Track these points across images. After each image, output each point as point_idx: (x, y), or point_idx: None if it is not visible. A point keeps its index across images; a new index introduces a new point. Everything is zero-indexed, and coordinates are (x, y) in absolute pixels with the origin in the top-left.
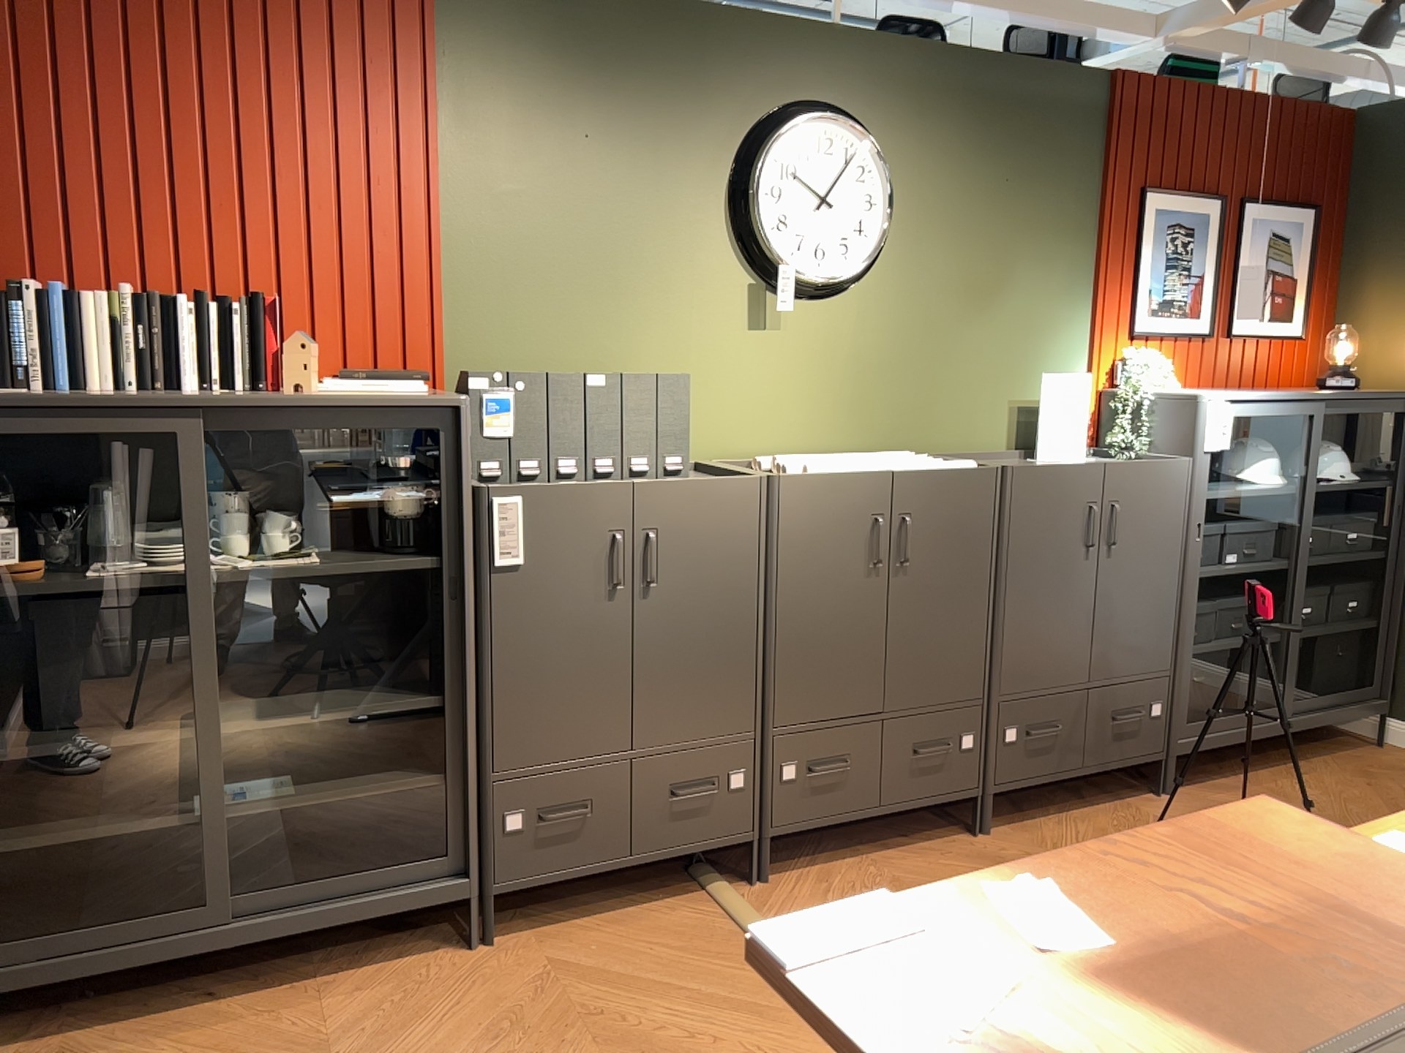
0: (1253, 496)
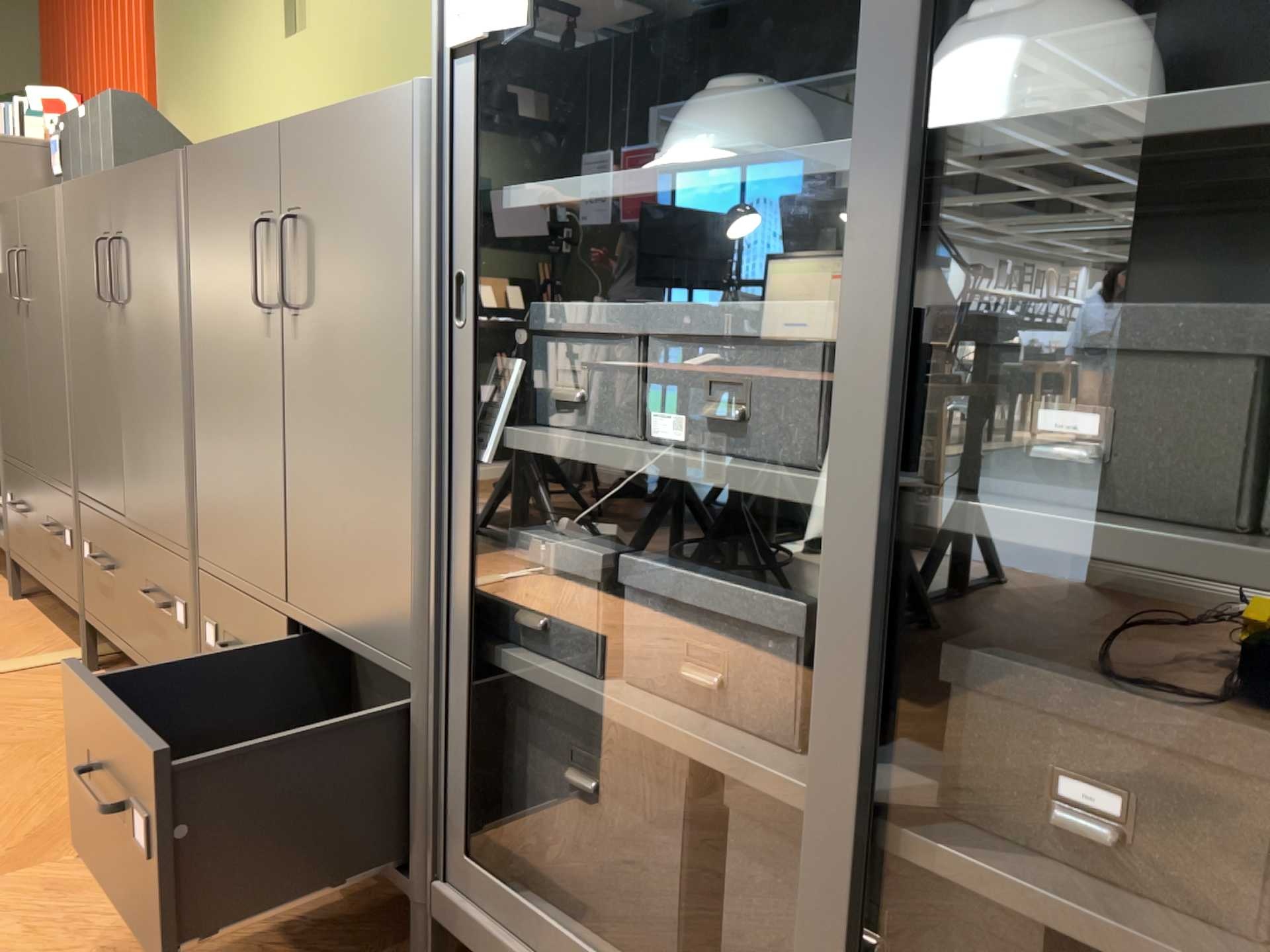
0: (689, 185)
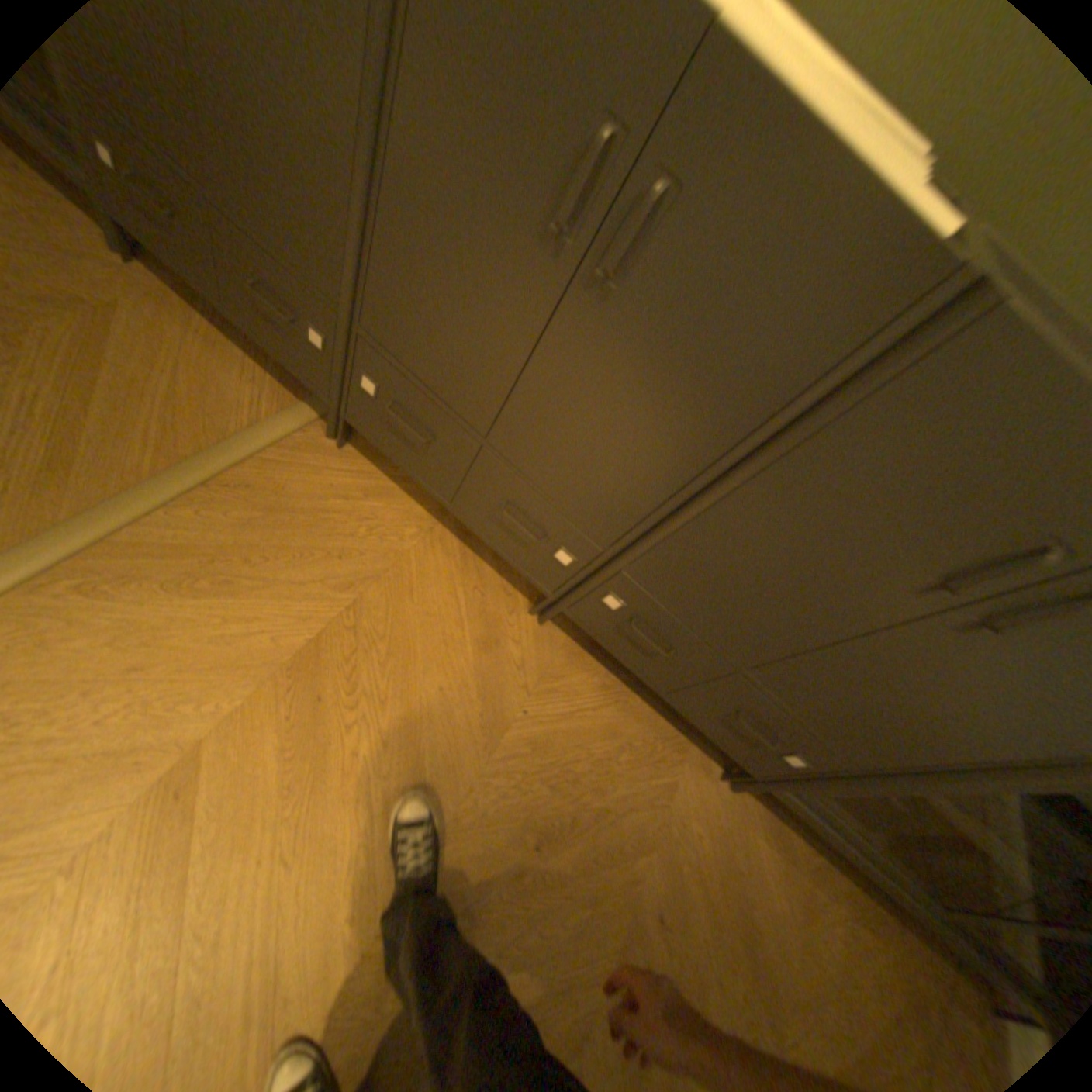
0: None
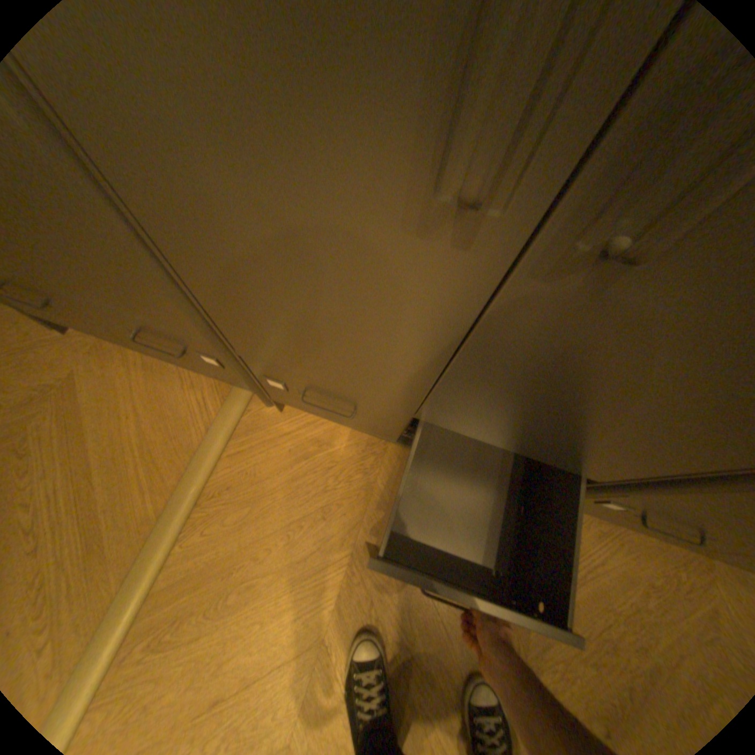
0: None
